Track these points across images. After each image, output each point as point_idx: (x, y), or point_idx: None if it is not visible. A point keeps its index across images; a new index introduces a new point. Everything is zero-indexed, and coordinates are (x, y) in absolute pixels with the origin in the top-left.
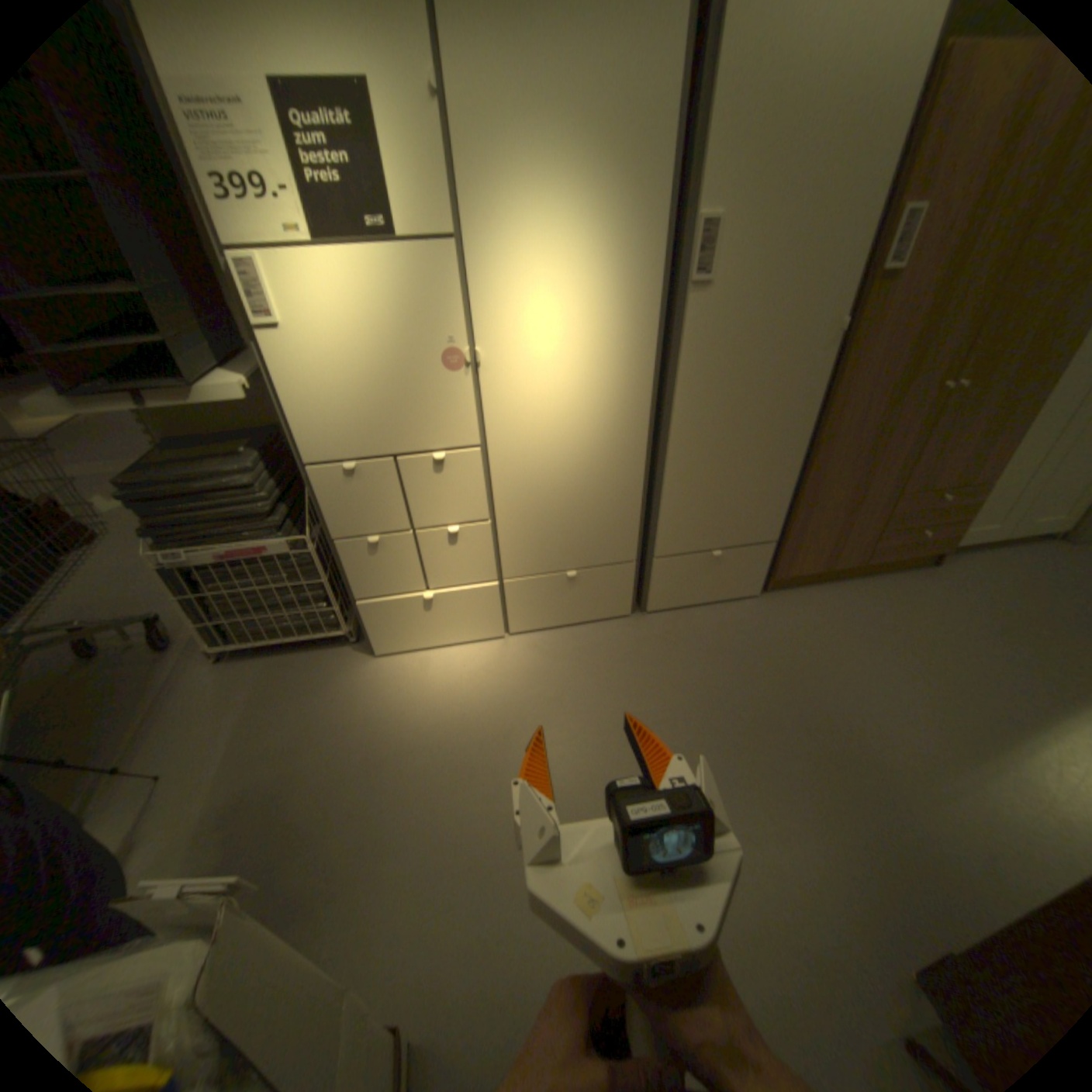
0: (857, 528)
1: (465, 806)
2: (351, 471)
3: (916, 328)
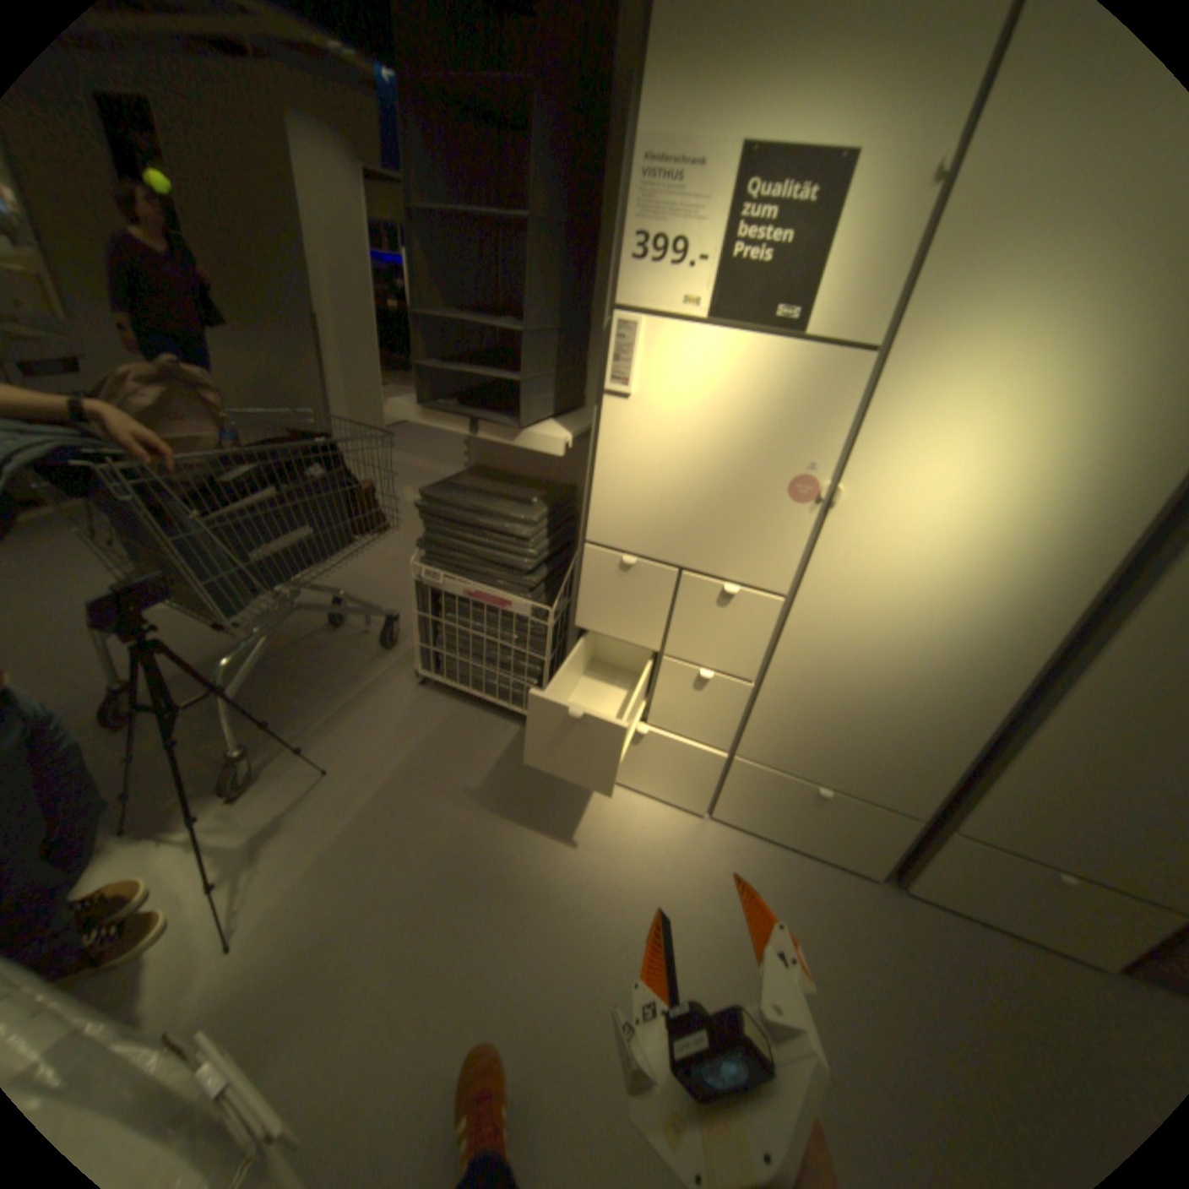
0: None
1: (576, 1016)
2: (627, 566)
3: None
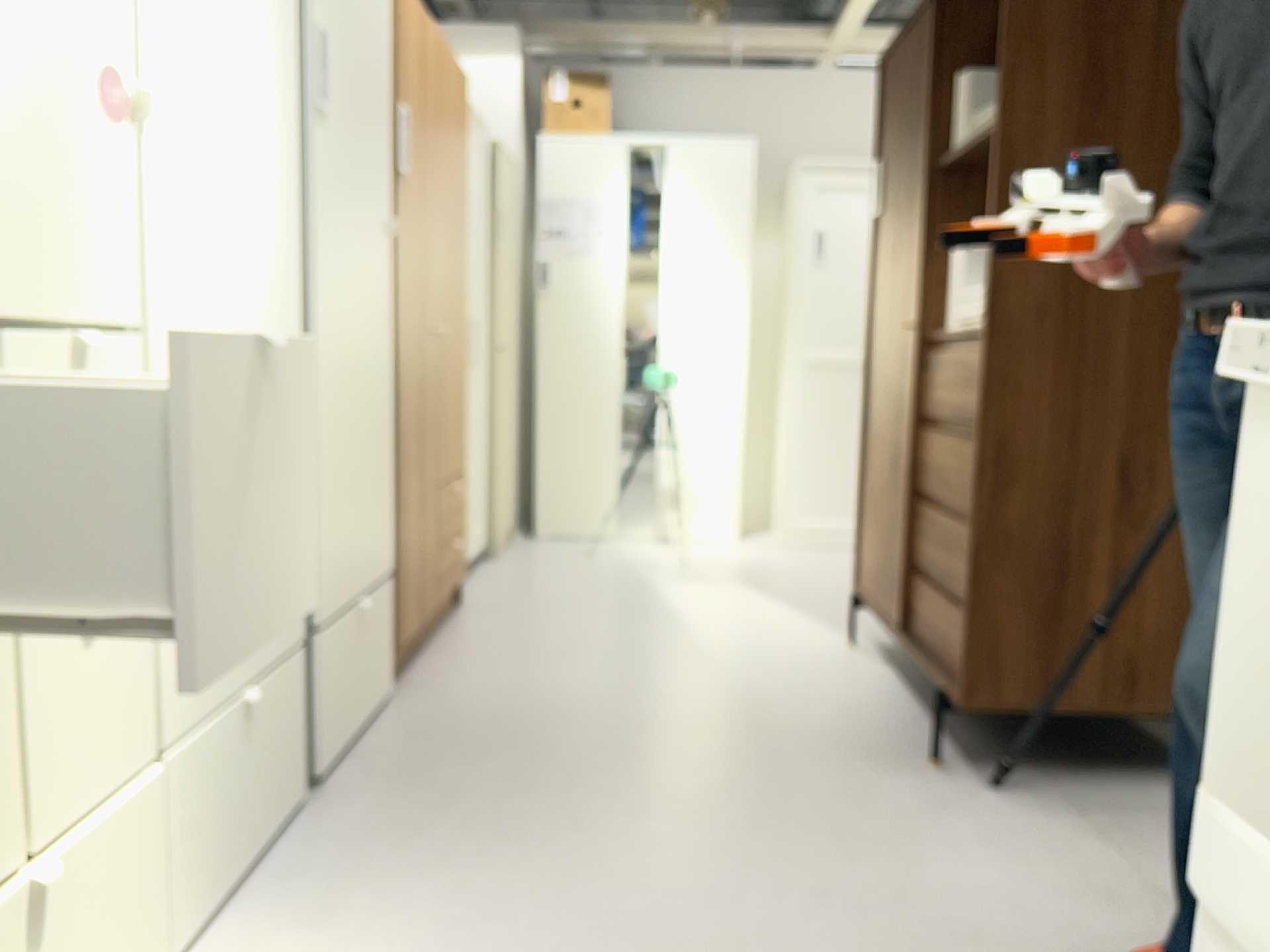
0: (425, 541)
1: None
2: None
3: (416, 252)
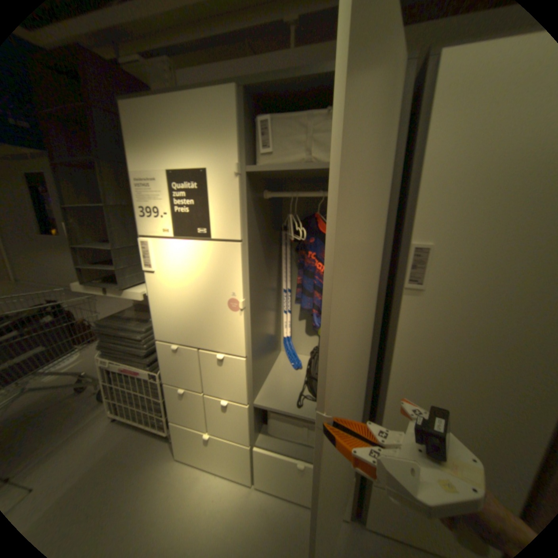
0: None
1: None
2: (175, 350)
3: None
